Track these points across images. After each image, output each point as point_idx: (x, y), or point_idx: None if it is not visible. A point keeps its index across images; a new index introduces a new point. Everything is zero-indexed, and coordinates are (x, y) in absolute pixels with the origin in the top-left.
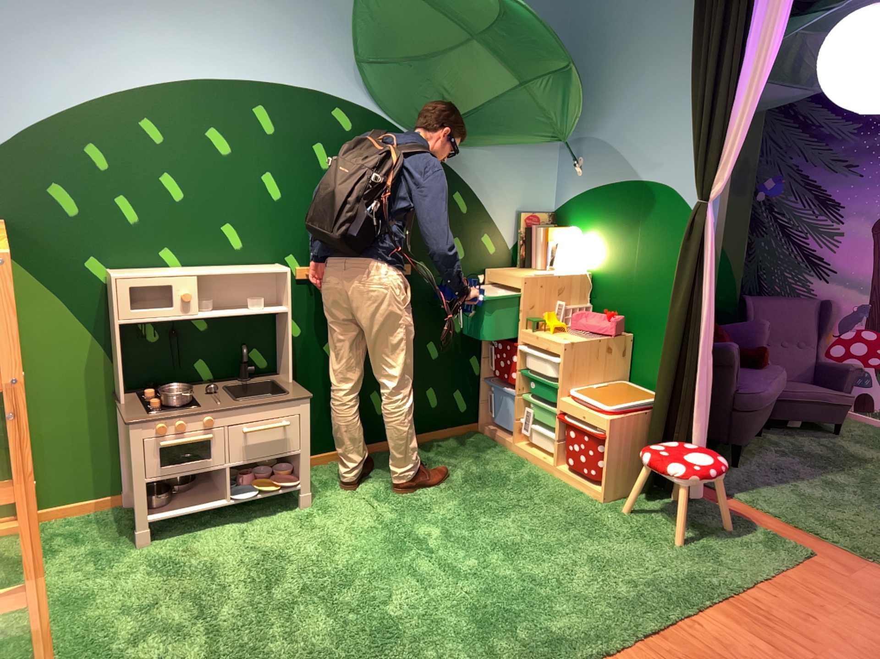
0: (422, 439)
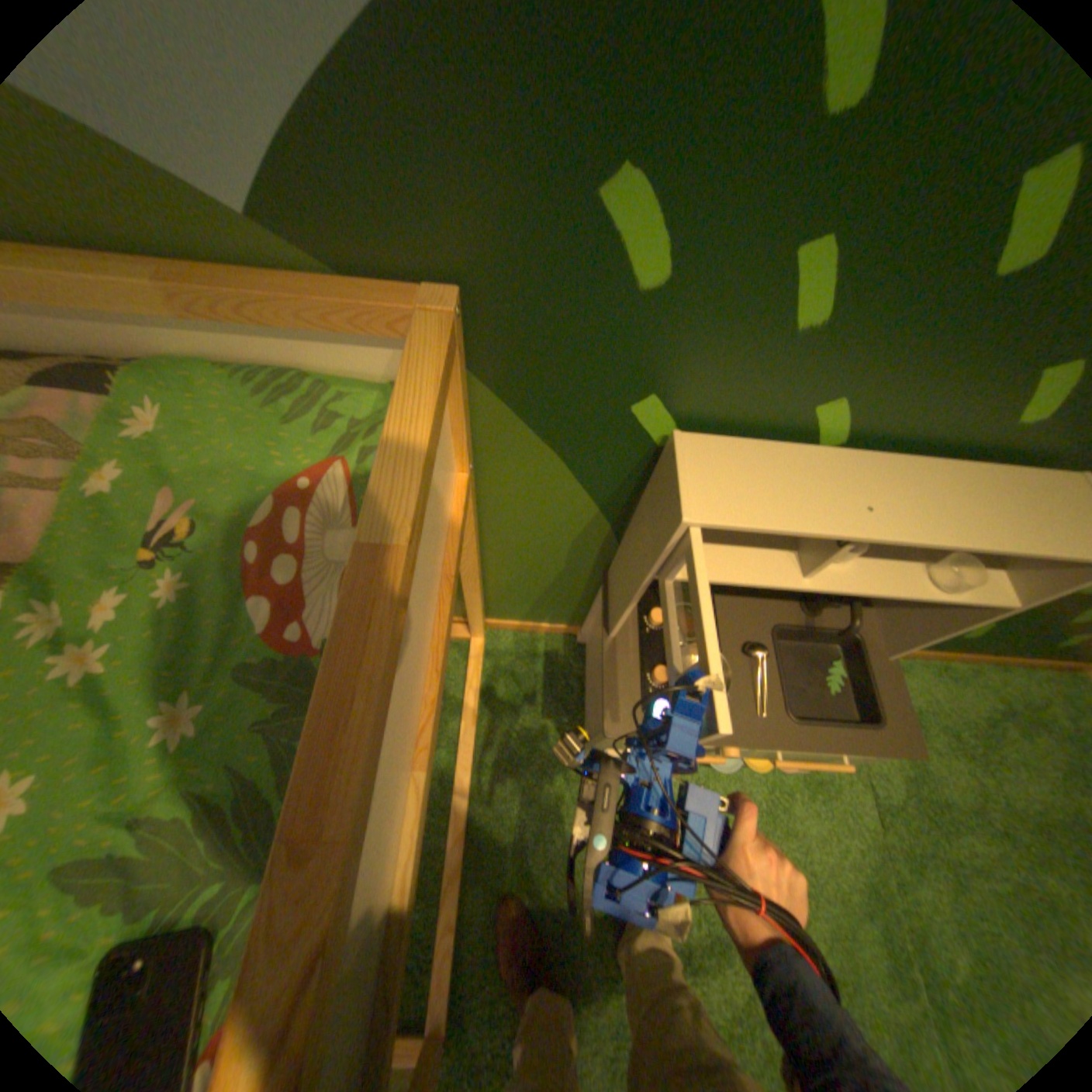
0: (990, 666)
